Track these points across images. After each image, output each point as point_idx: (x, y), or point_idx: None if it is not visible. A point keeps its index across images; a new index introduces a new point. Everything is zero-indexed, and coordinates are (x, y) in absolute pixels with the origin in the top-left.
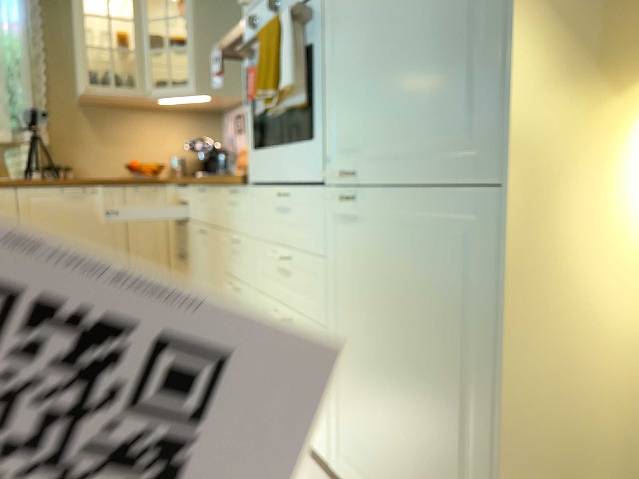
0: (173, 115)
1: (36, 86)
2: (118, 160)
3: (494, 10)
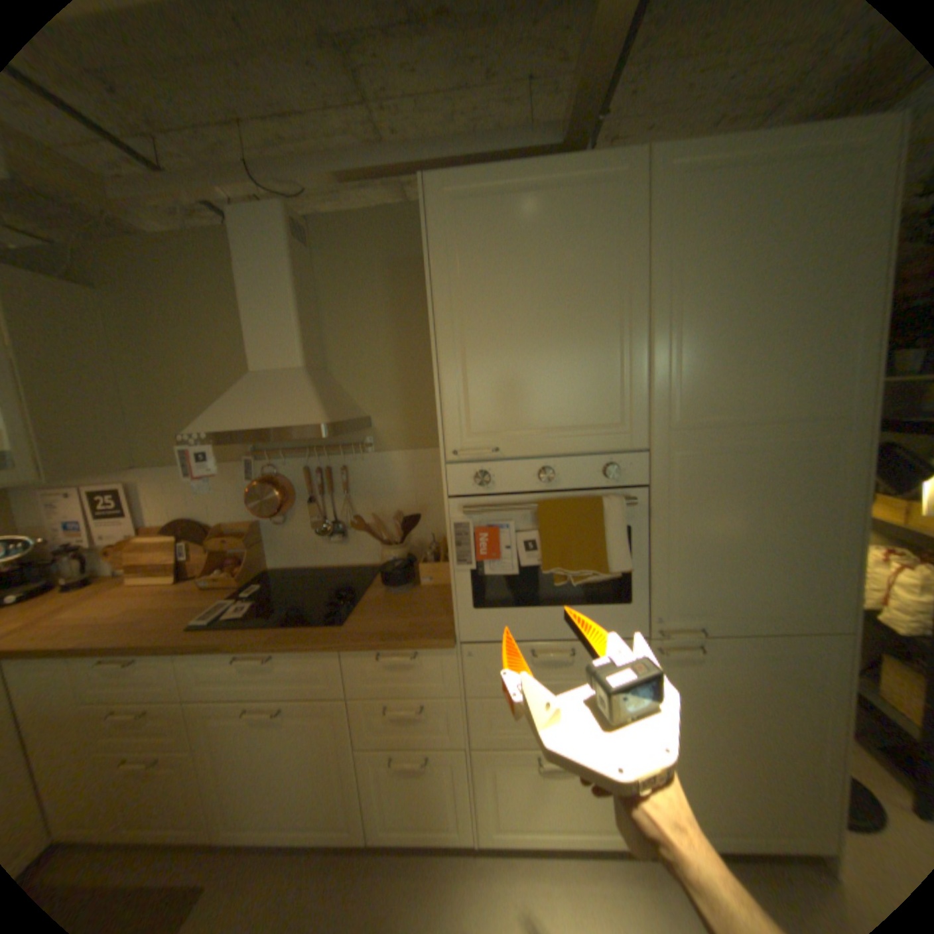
0: None
1: None
2: None
3: (840, 546)
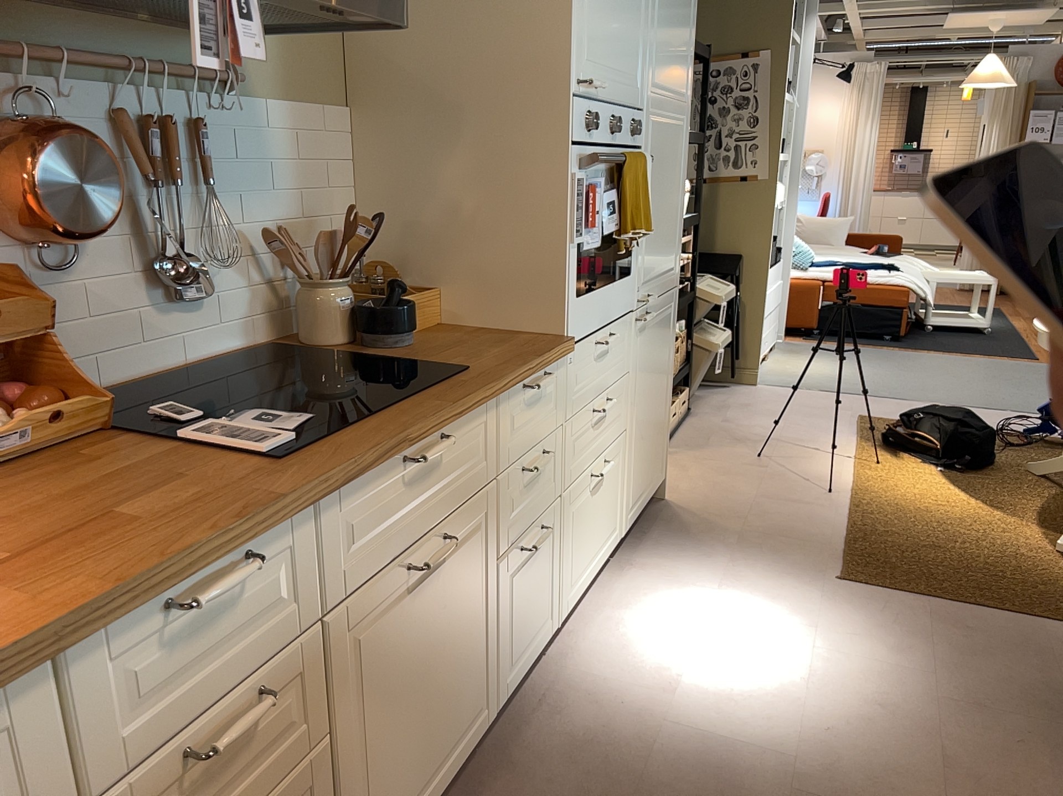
0: None
1: None
2: None
3: (679, 211)
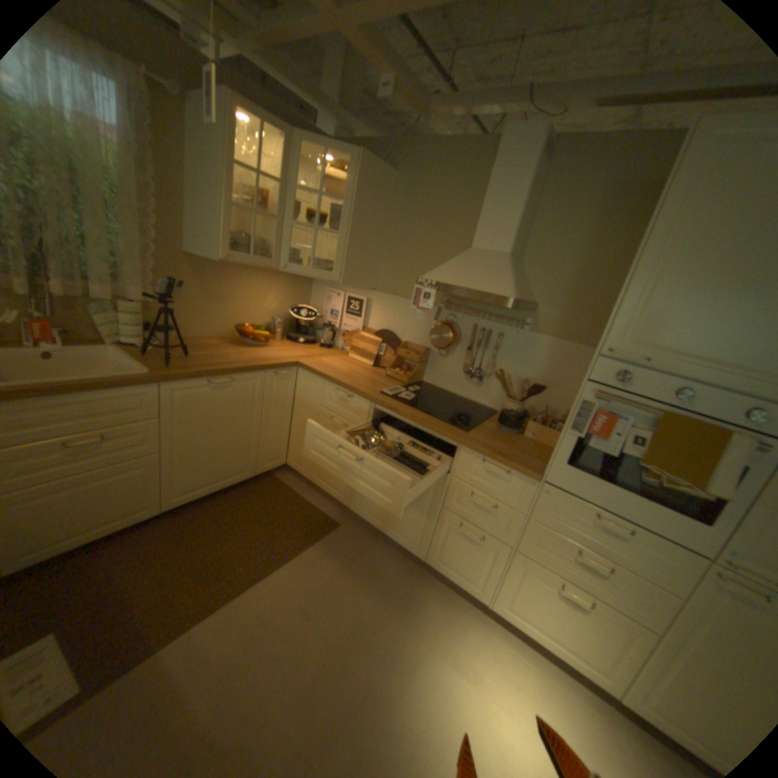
0: (274, 276)
1: (139, 229)
2: (220, 319)
3: None
